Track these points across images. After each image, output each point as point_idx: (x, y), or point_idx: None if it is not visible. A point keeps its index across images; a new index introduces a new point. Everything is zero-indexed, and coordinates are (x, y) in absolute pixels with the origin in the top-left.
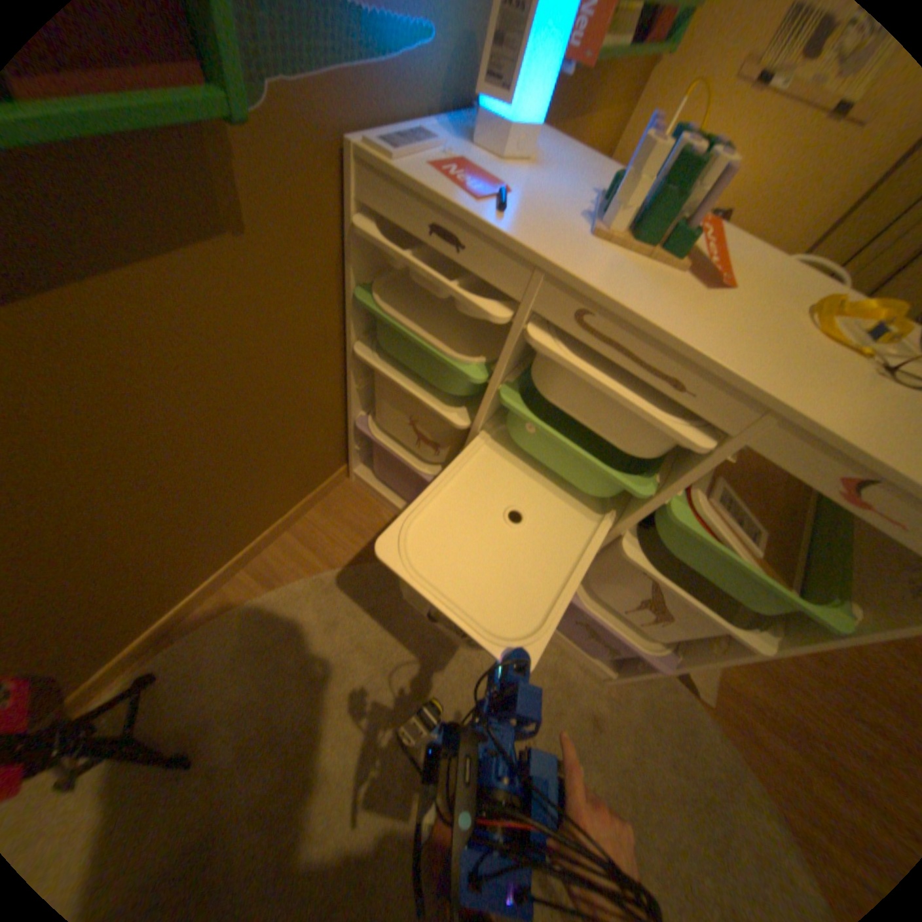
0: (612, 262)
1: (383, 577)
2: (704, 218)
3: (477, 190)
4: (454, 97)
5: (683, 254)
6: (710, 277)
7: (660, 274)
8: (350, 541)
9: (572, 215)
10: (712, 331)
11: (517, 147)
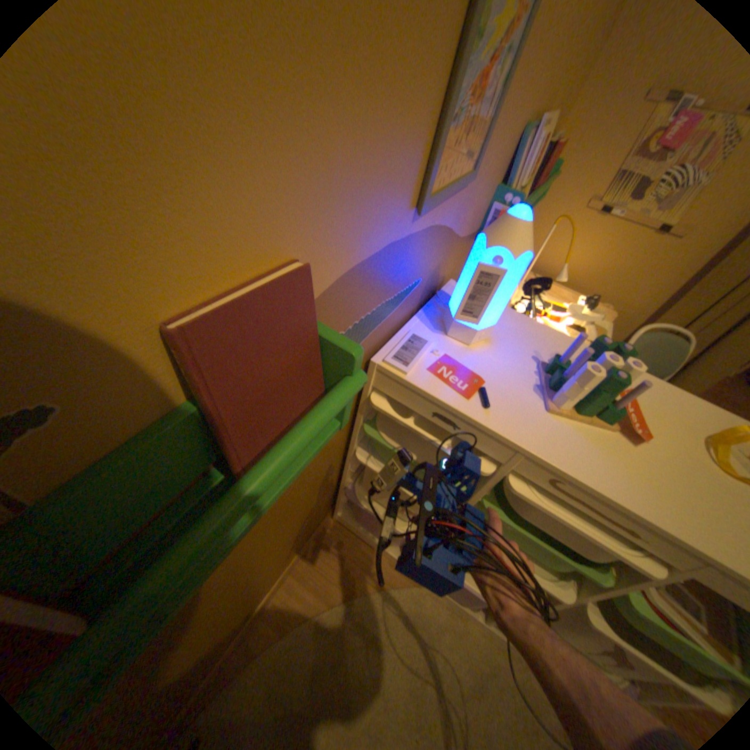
0: (571, 442)
1: (371, 611)
2: (629, 405)
3: (467, 392)
4: (426, 296)
5: (615, 424)
6: (637, 439)
7: (603, 443)
8: (340, 578)
9: (530, 396)
10: (655, 499)
11: (480, 339)
